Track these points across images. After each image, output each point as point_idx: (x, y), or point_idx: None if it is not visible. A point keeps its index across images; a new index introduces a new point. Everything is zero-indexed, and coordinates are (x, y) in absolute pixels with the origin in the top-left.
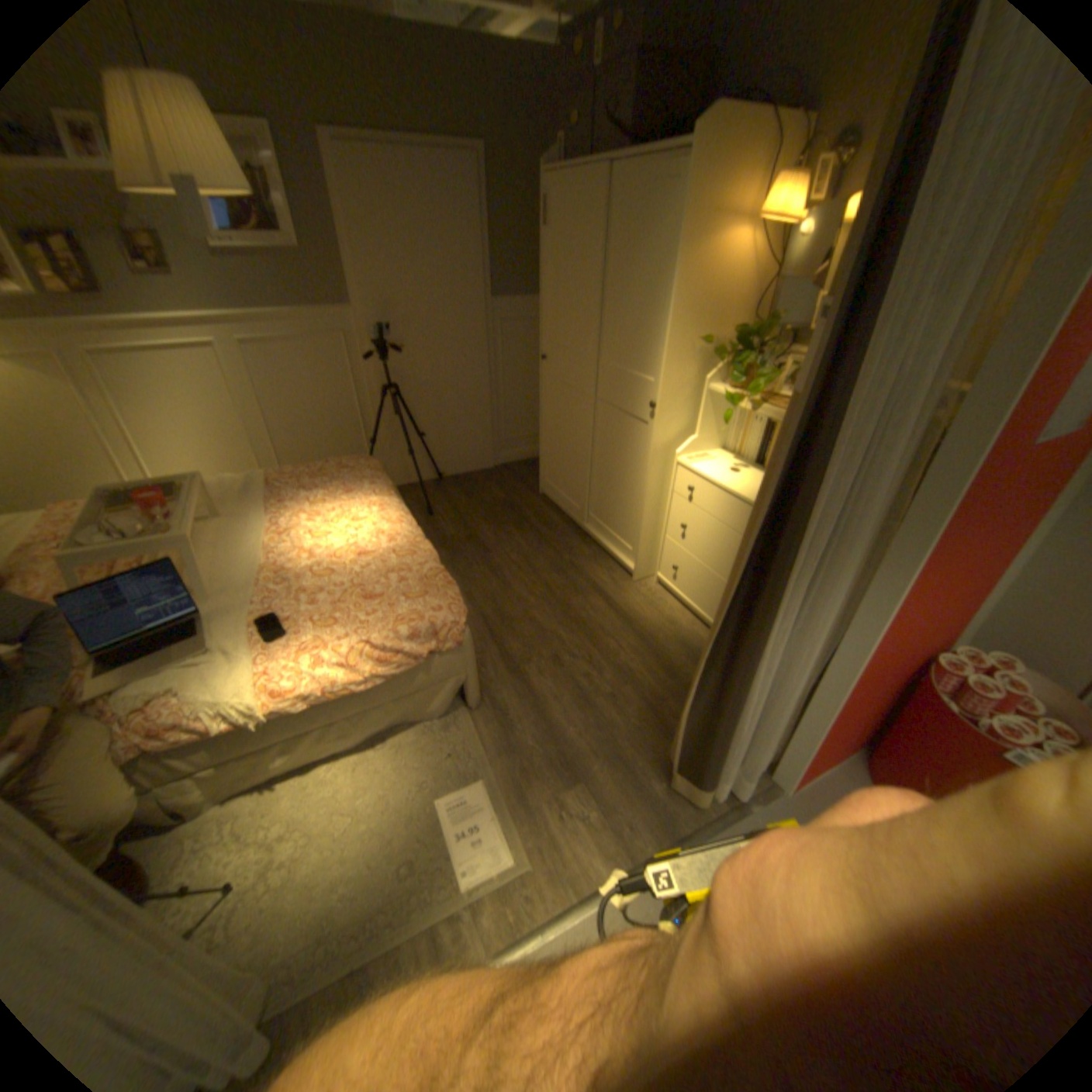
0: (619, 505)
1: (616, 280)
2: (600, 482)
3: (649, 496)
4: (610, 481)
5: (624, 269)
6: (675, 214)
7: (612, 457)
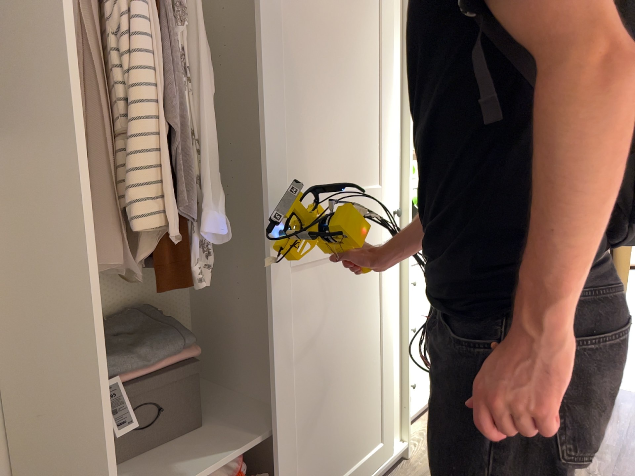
0: (359, 405)
1: (315, 61)
2: (321, 416)
3: (408, 329)
4: (340, 389)
5: (326, 45)
6: (384, 0)
7: (340, 344)
